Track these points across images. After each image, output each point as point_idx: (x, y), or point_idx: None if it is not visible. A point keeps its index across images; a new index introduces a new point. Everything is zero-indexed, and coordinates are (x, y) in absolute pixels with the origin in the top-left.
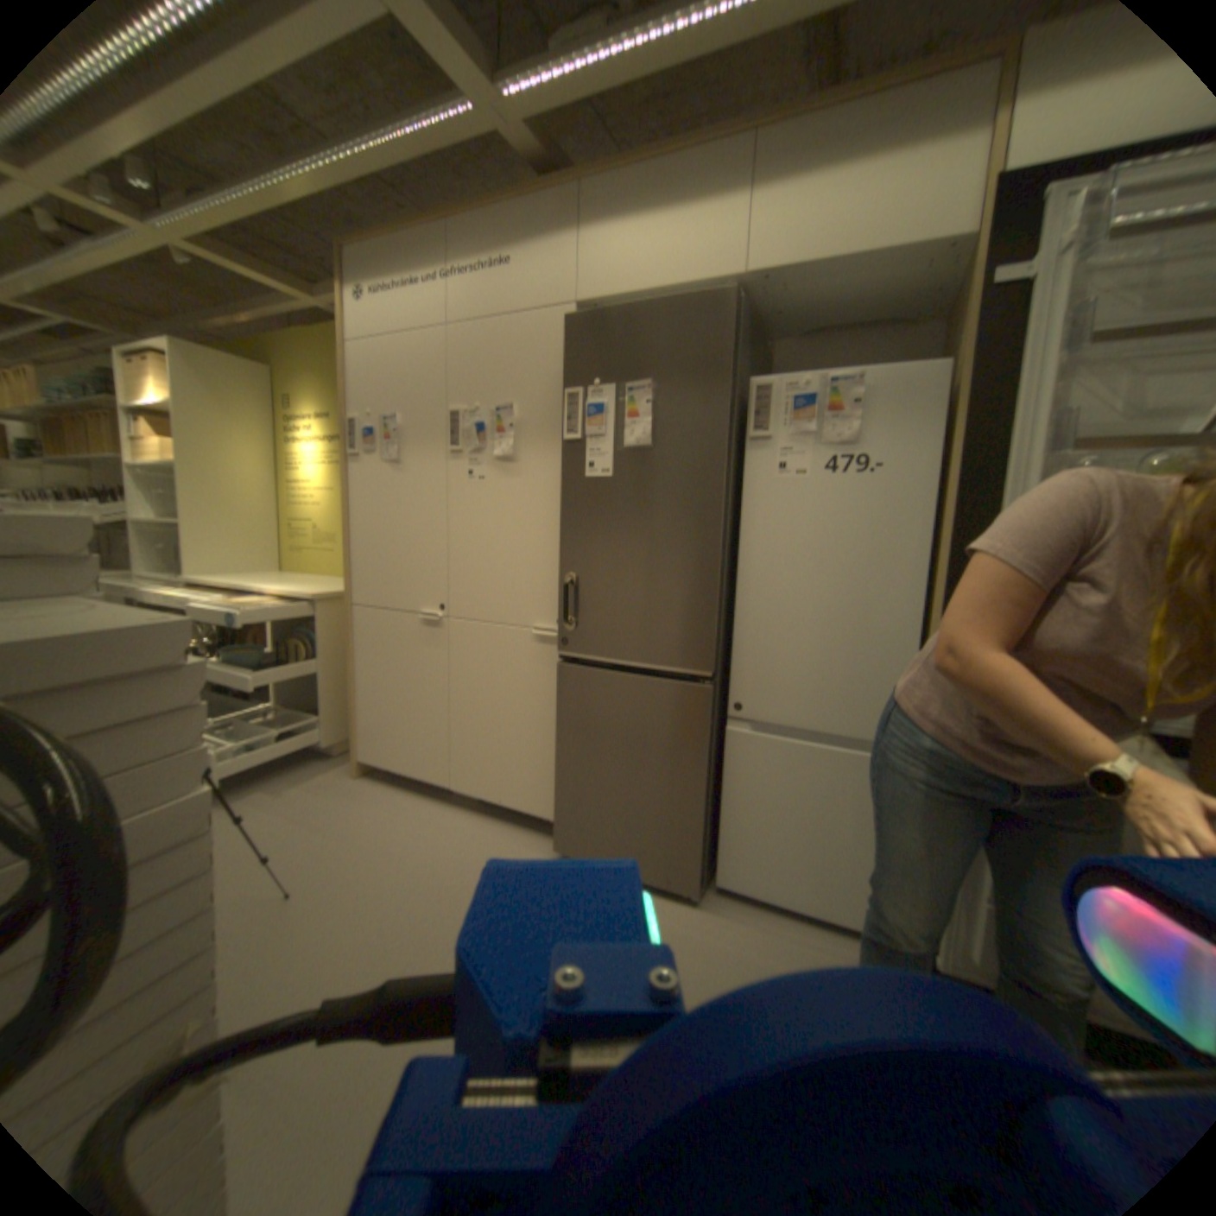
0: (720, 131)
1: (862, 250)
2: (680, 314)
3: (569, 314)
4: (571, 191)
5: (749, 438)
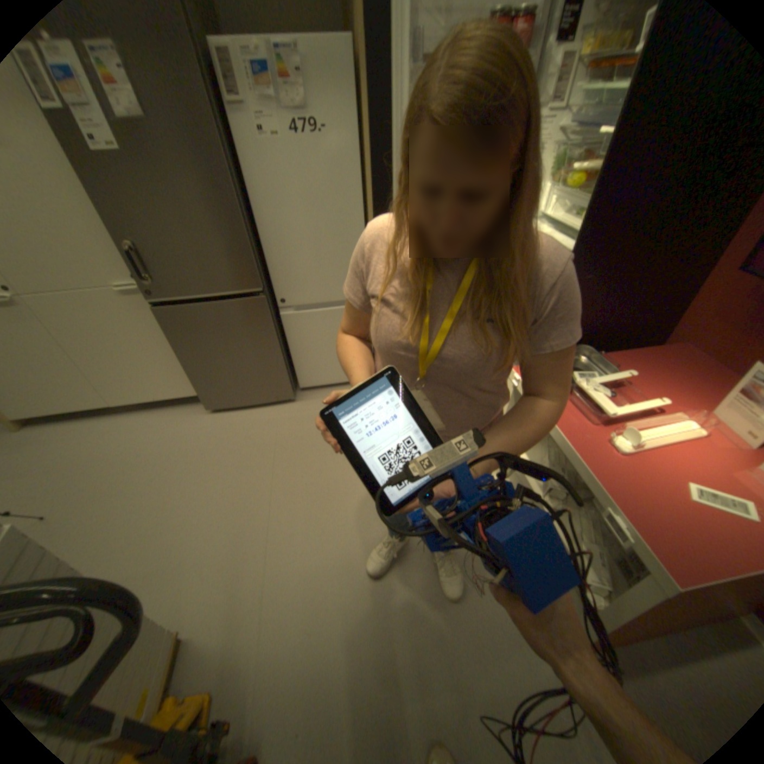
0: None
1: None
2: None
3: None
4: None
5: (225, 101)
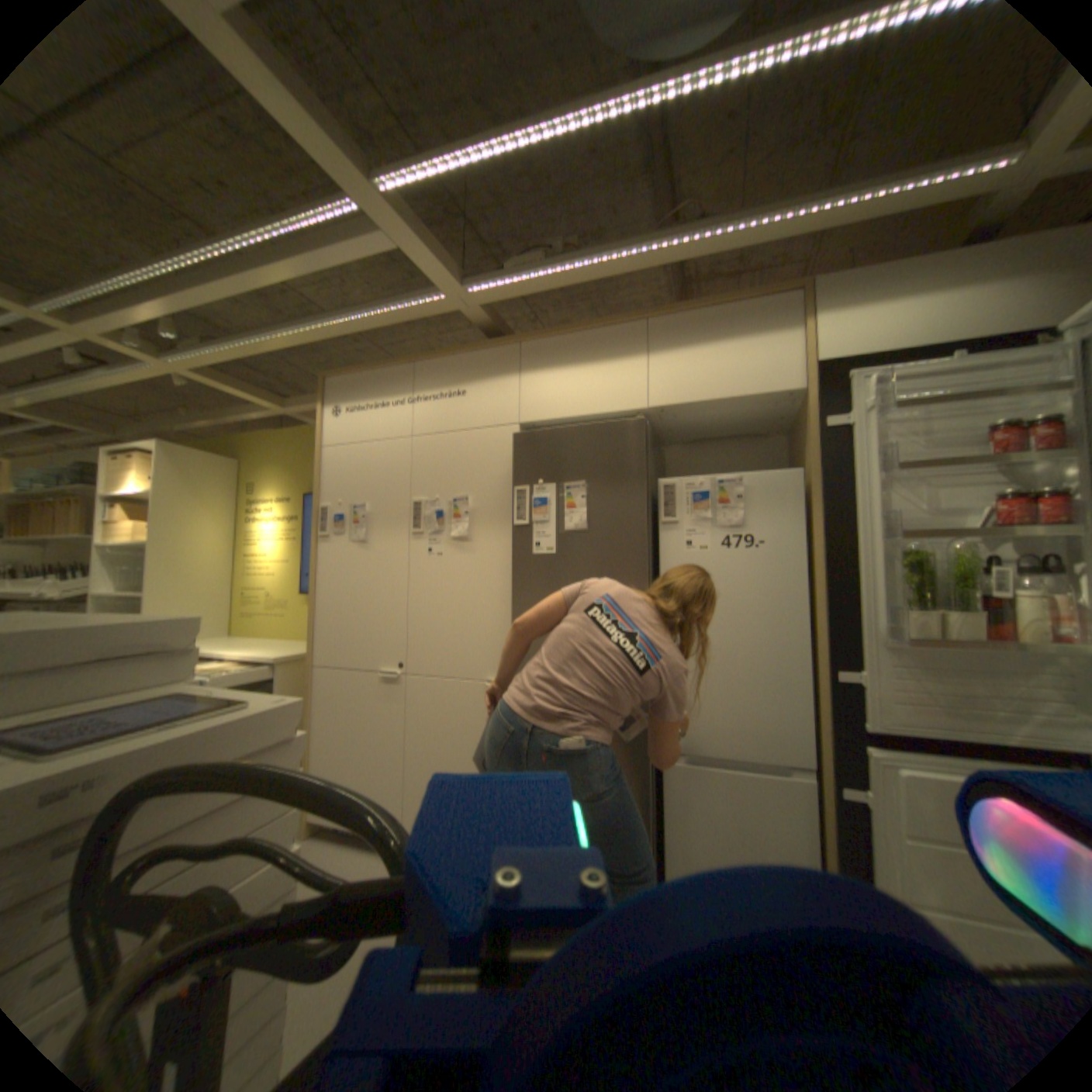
0: (621, 319)
1: (728, 396)
2: (602, 436)
3: (513, 432)
4: (513, 350)
5: (659, 523)
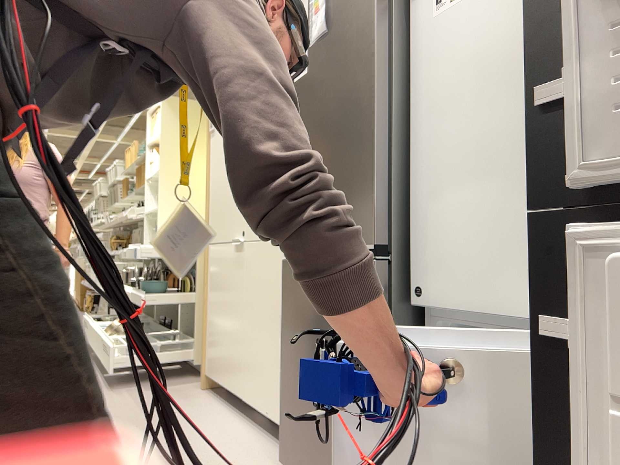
0: None
1: None
2: None
3: None
4: None
5: None
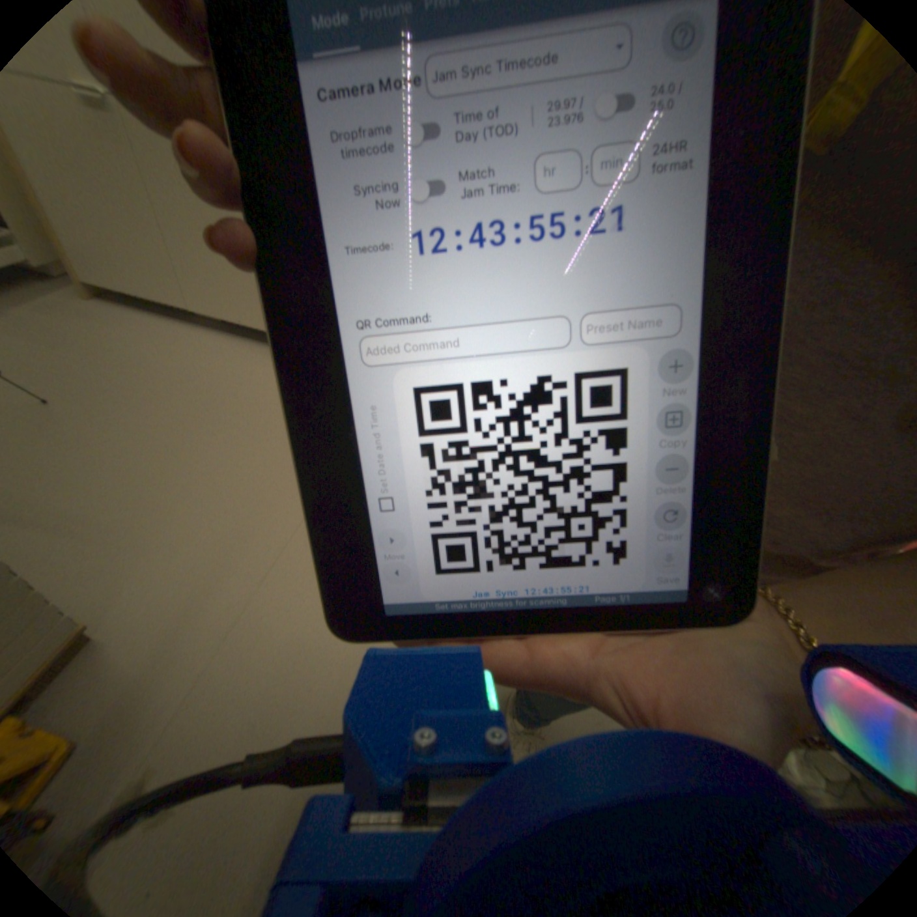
0: None
1: None
2: None
3: None
4: None
5: None
